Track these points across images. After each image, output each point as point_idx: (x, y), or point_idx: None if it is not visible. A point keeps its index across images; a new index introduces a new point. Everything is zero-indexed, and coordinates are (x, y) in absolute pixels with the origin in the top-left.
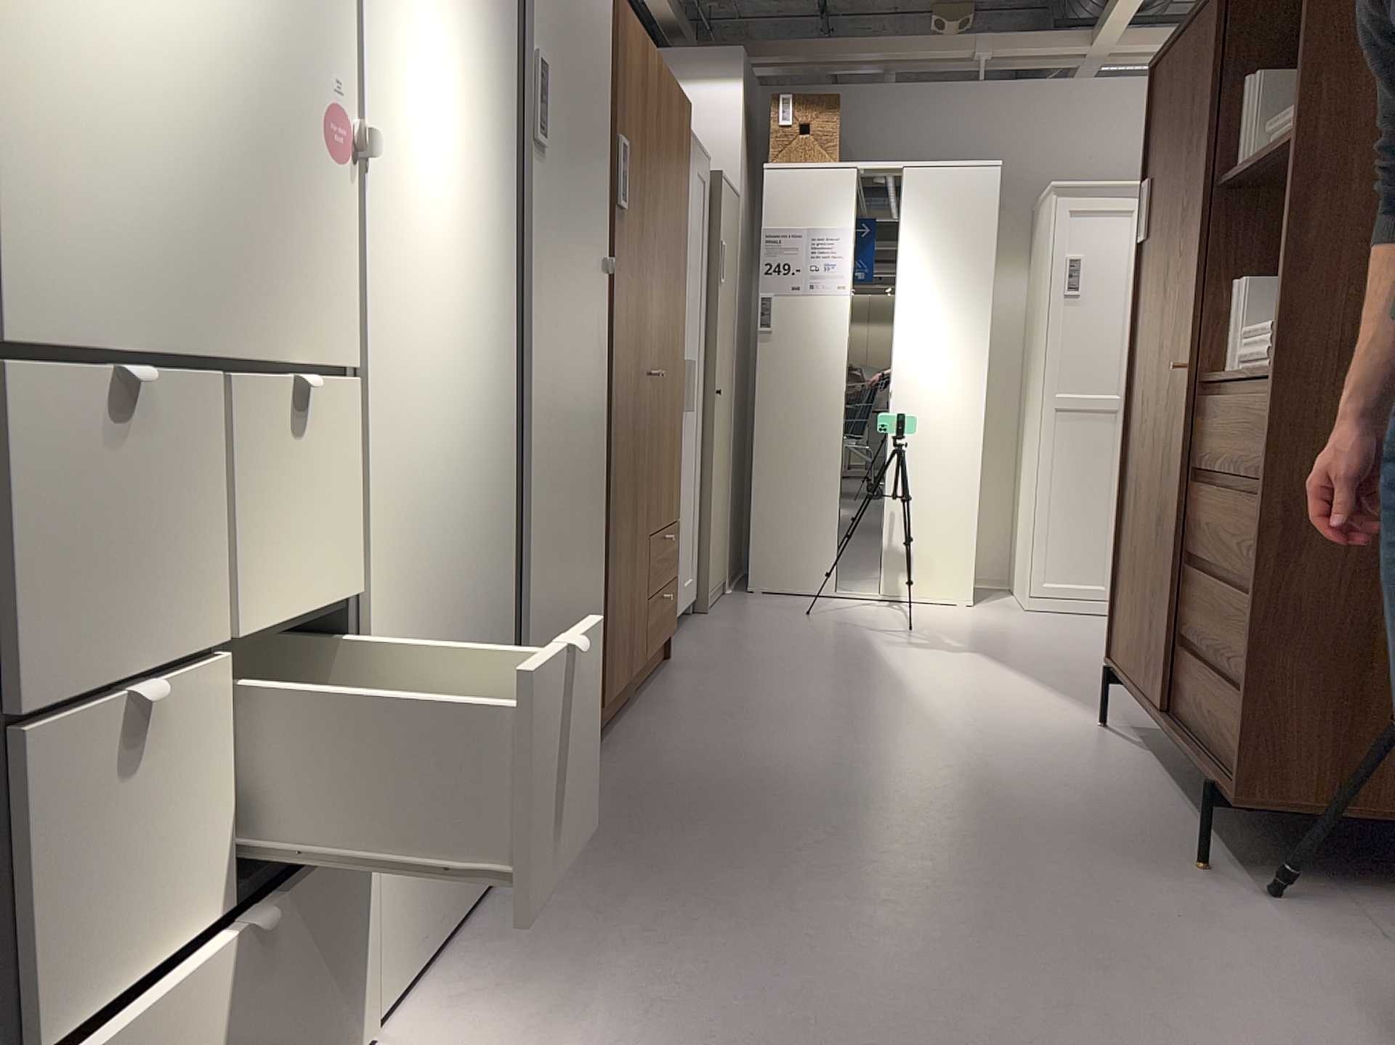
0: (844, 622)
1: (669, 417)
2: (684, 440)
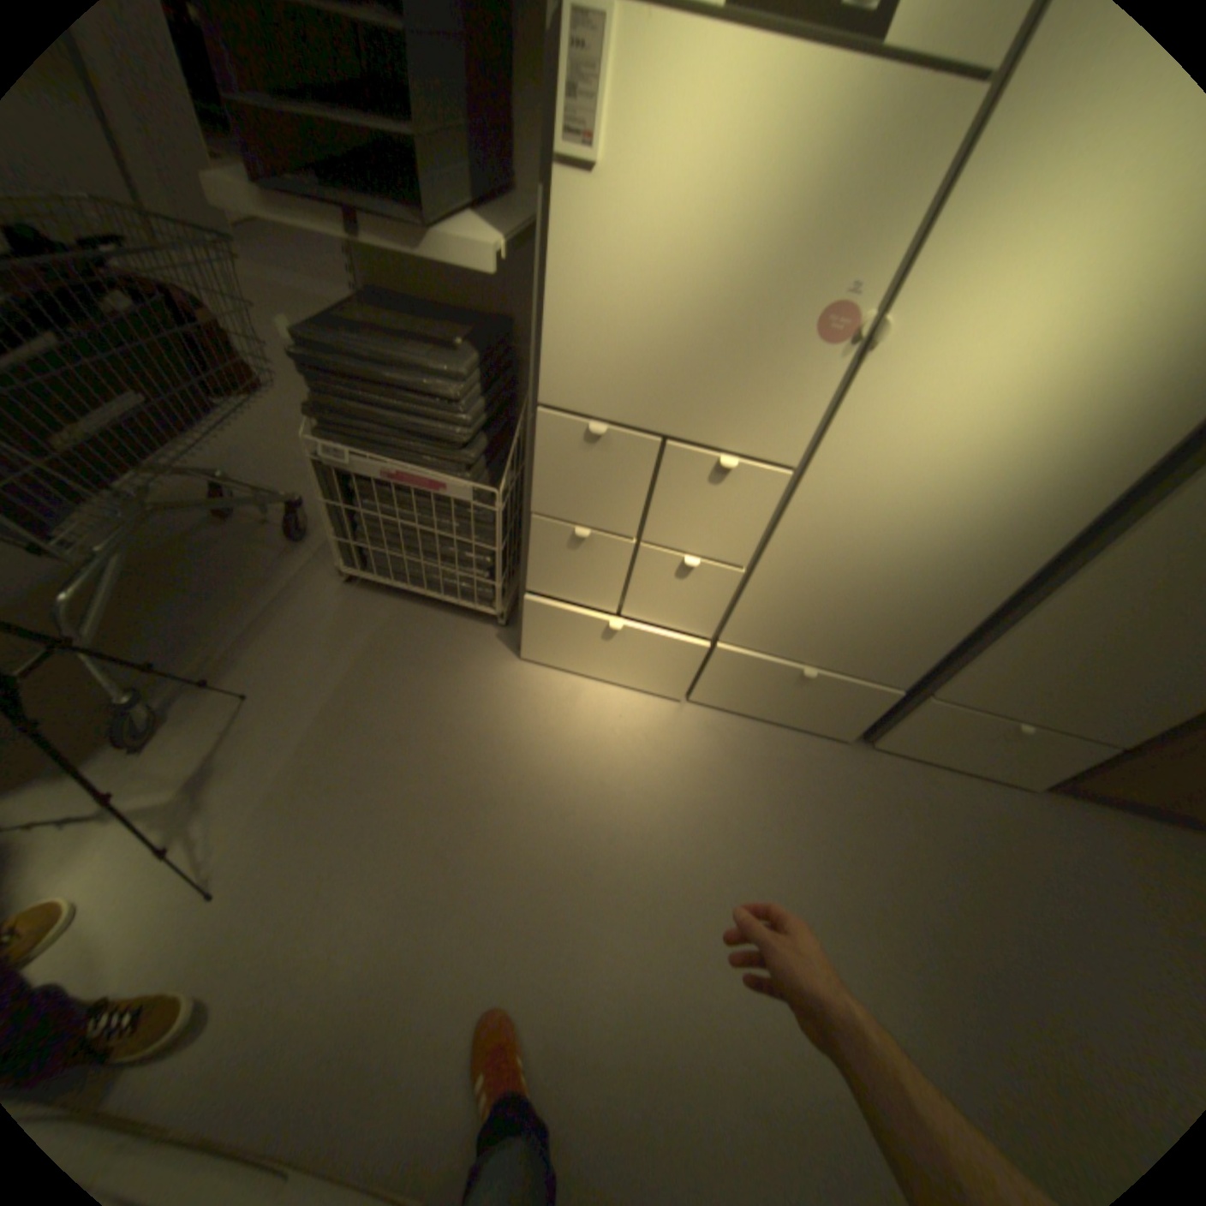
0: None
1: None
2: None
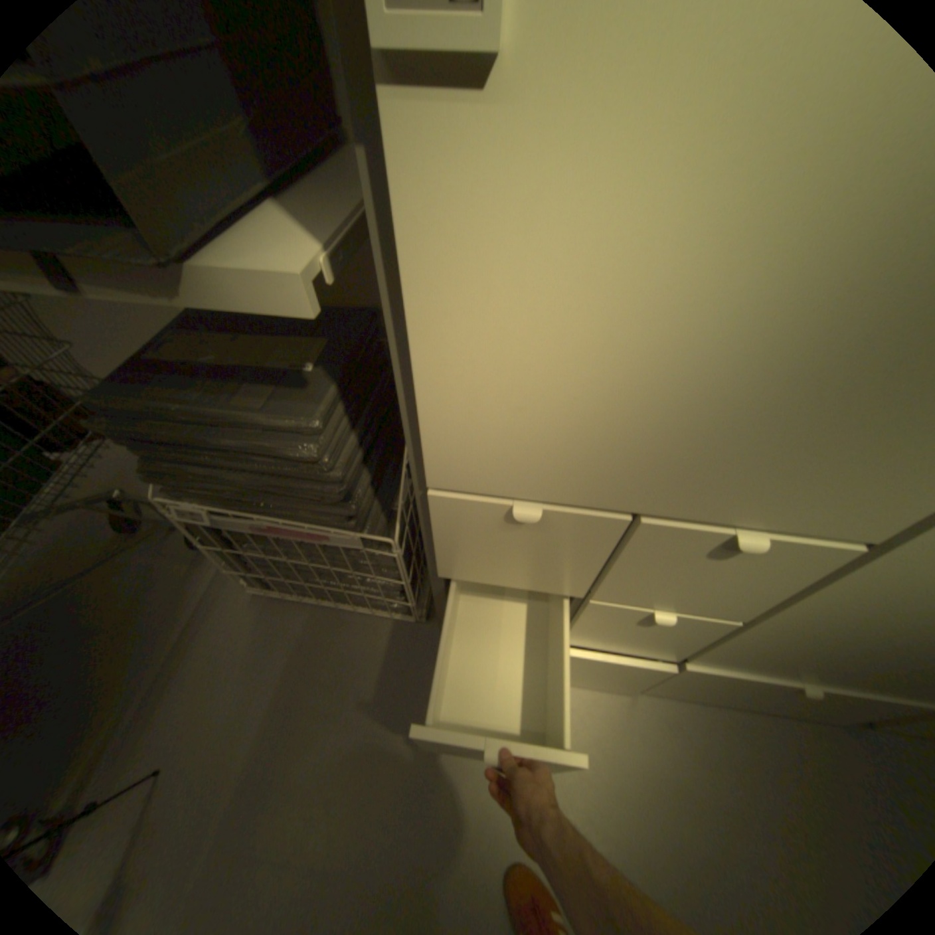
0: None
1: None
2: None
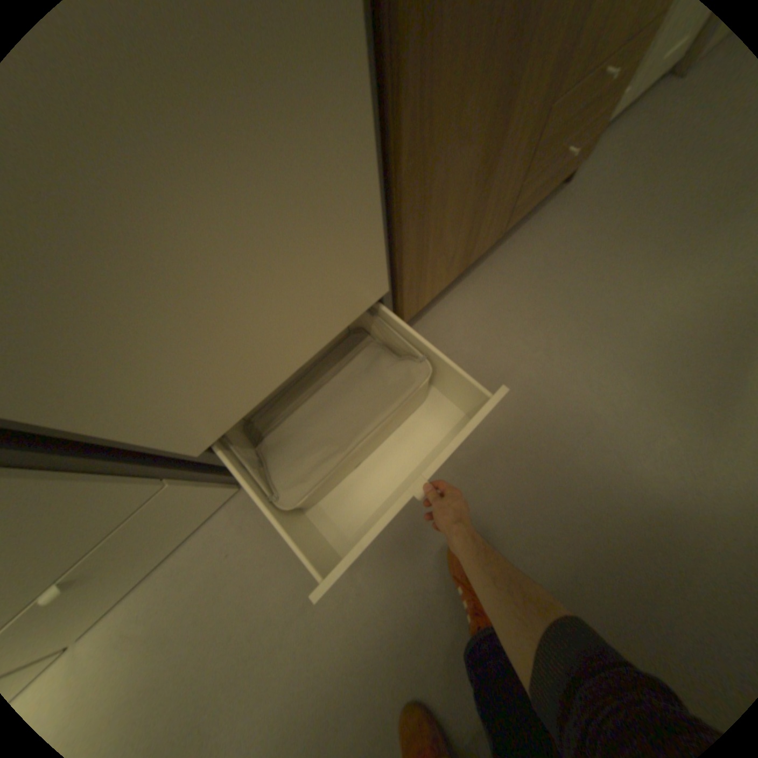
0: None
1: None
2: None
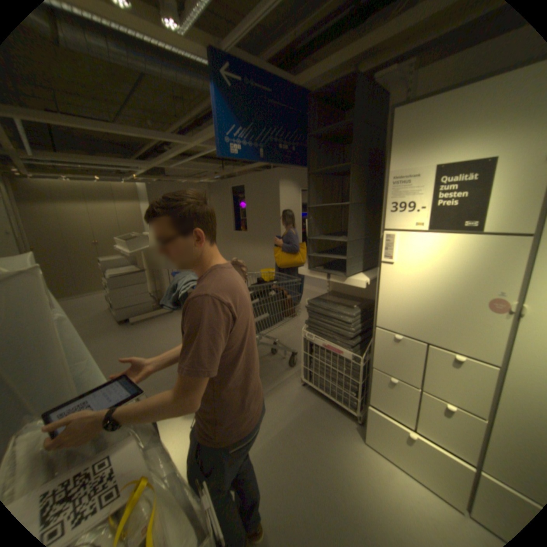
0: None
1: None
2: None
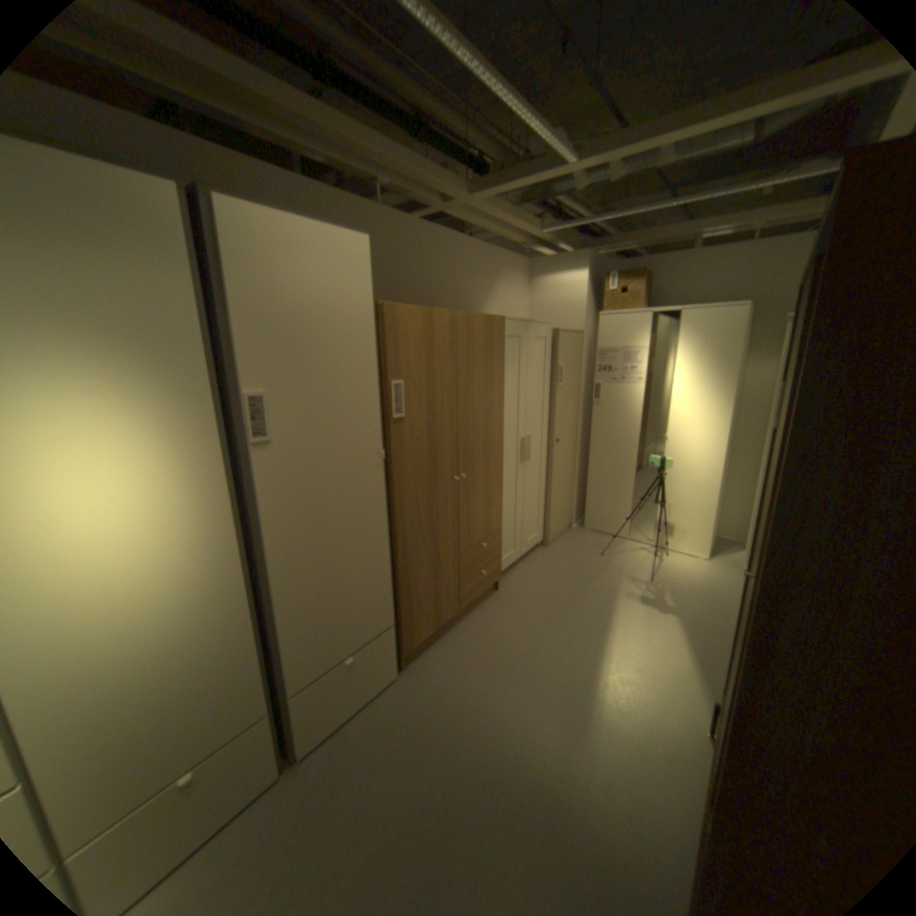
0: (617, 566)
1: (484, 488)
2: (524, 476)
